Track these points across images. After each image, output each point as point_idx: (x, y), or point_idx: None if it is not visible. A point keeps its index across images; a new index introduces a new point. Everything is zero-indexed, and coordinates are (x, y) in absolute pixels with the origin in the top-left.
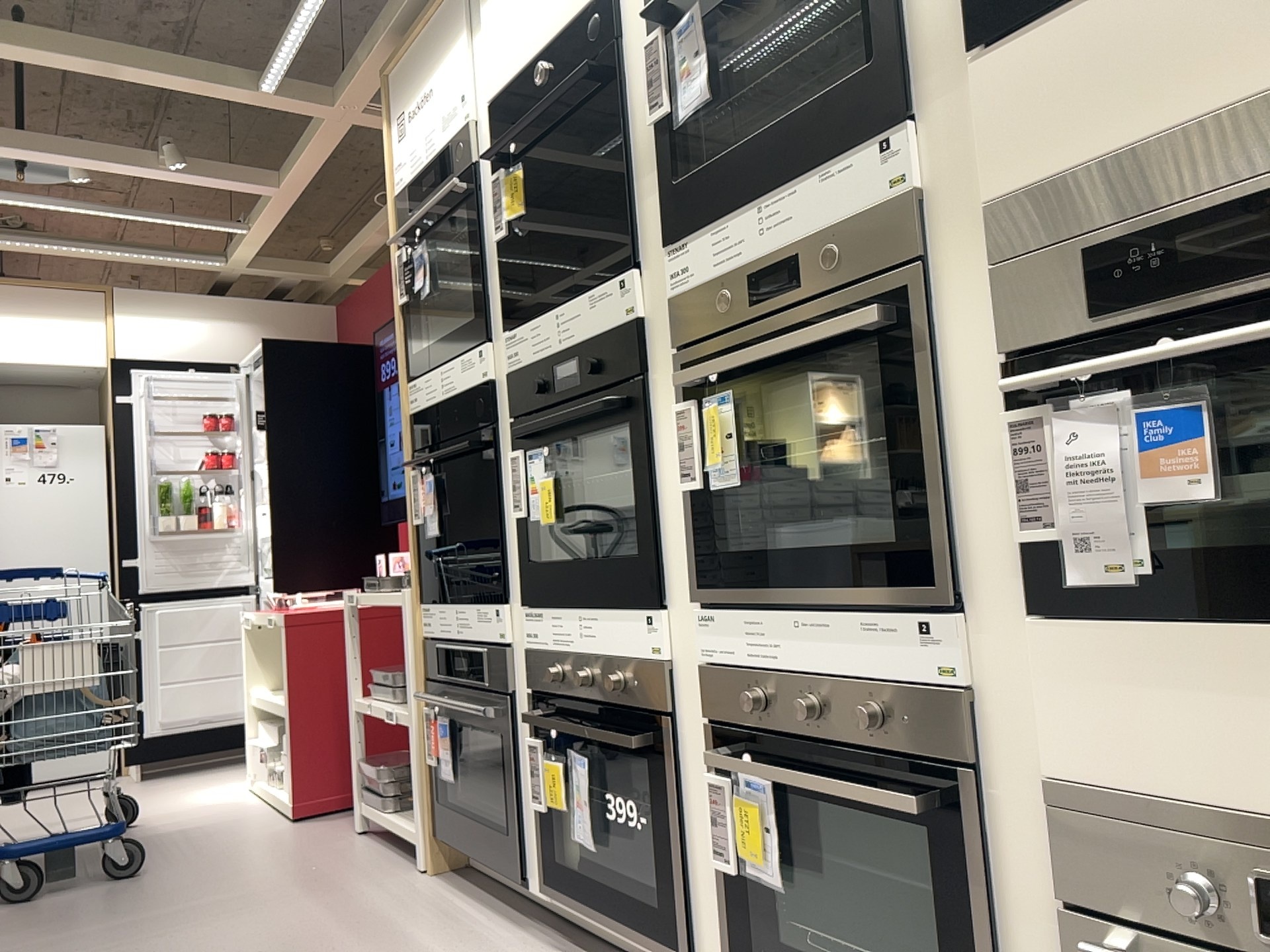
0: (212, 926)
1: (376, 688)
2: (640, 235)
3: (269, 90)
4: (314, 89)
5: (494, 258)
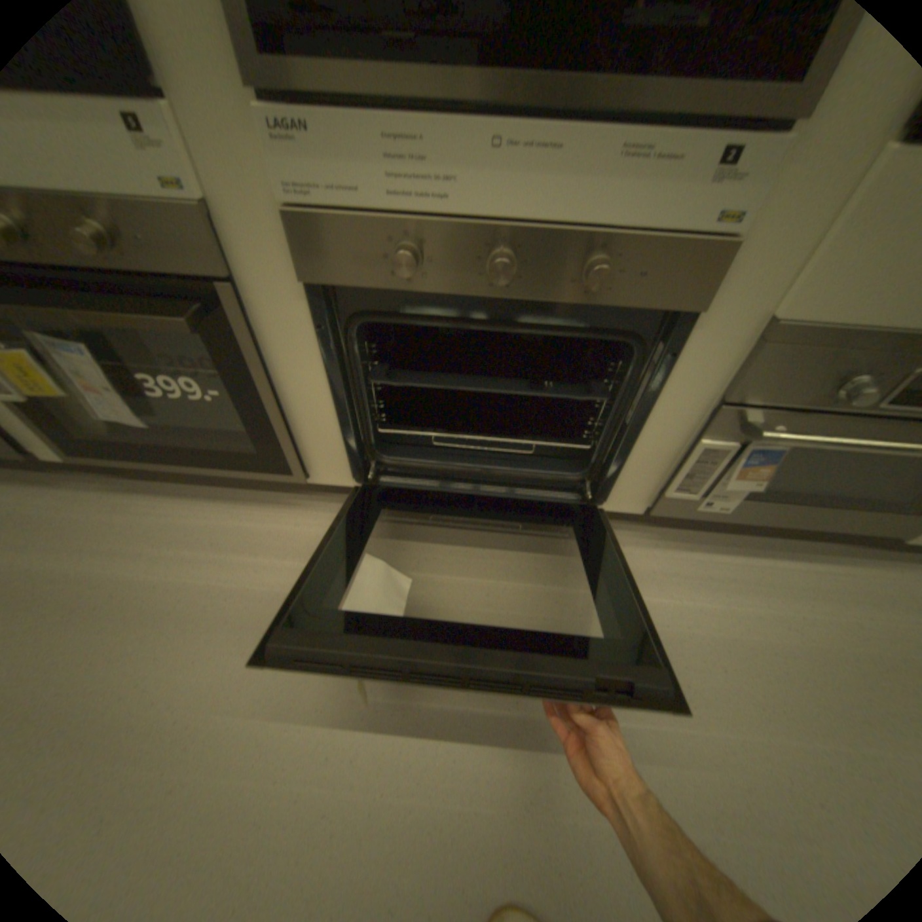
0: None
1: None
2: None
3: None
4: None
5: None
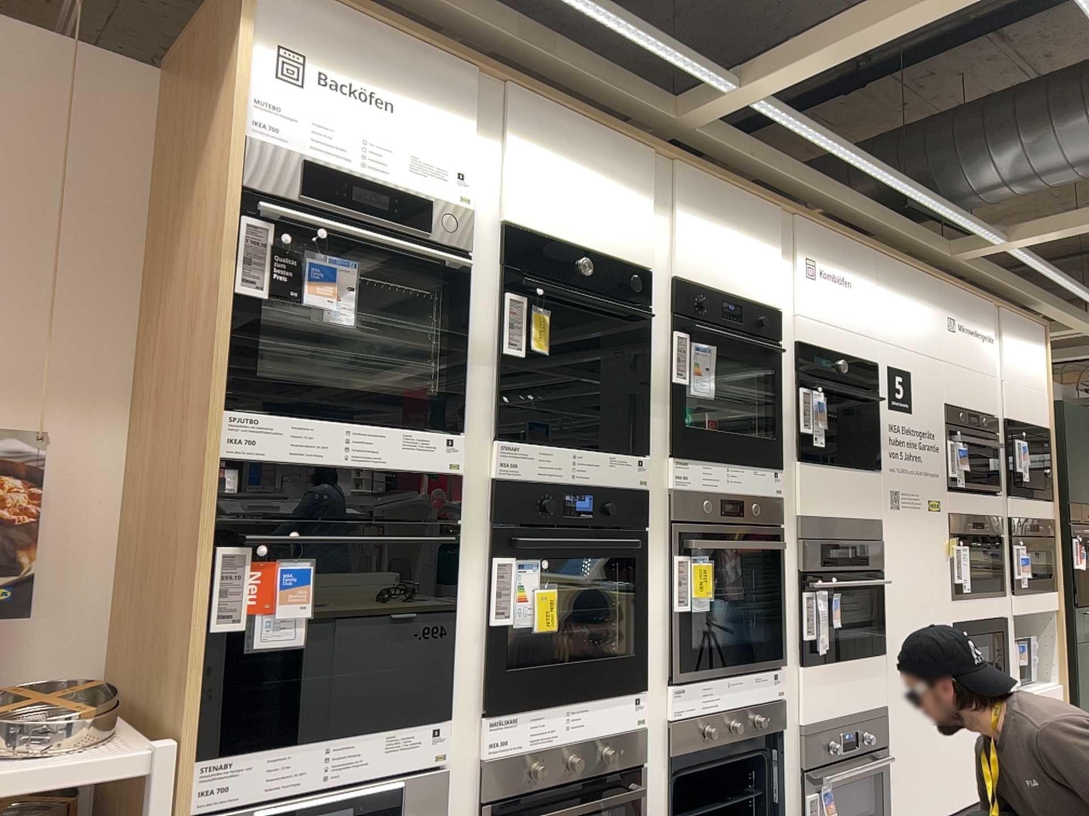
0: None
1: None
2: (645, 436)
3: None
4: None
5: (484, 360)
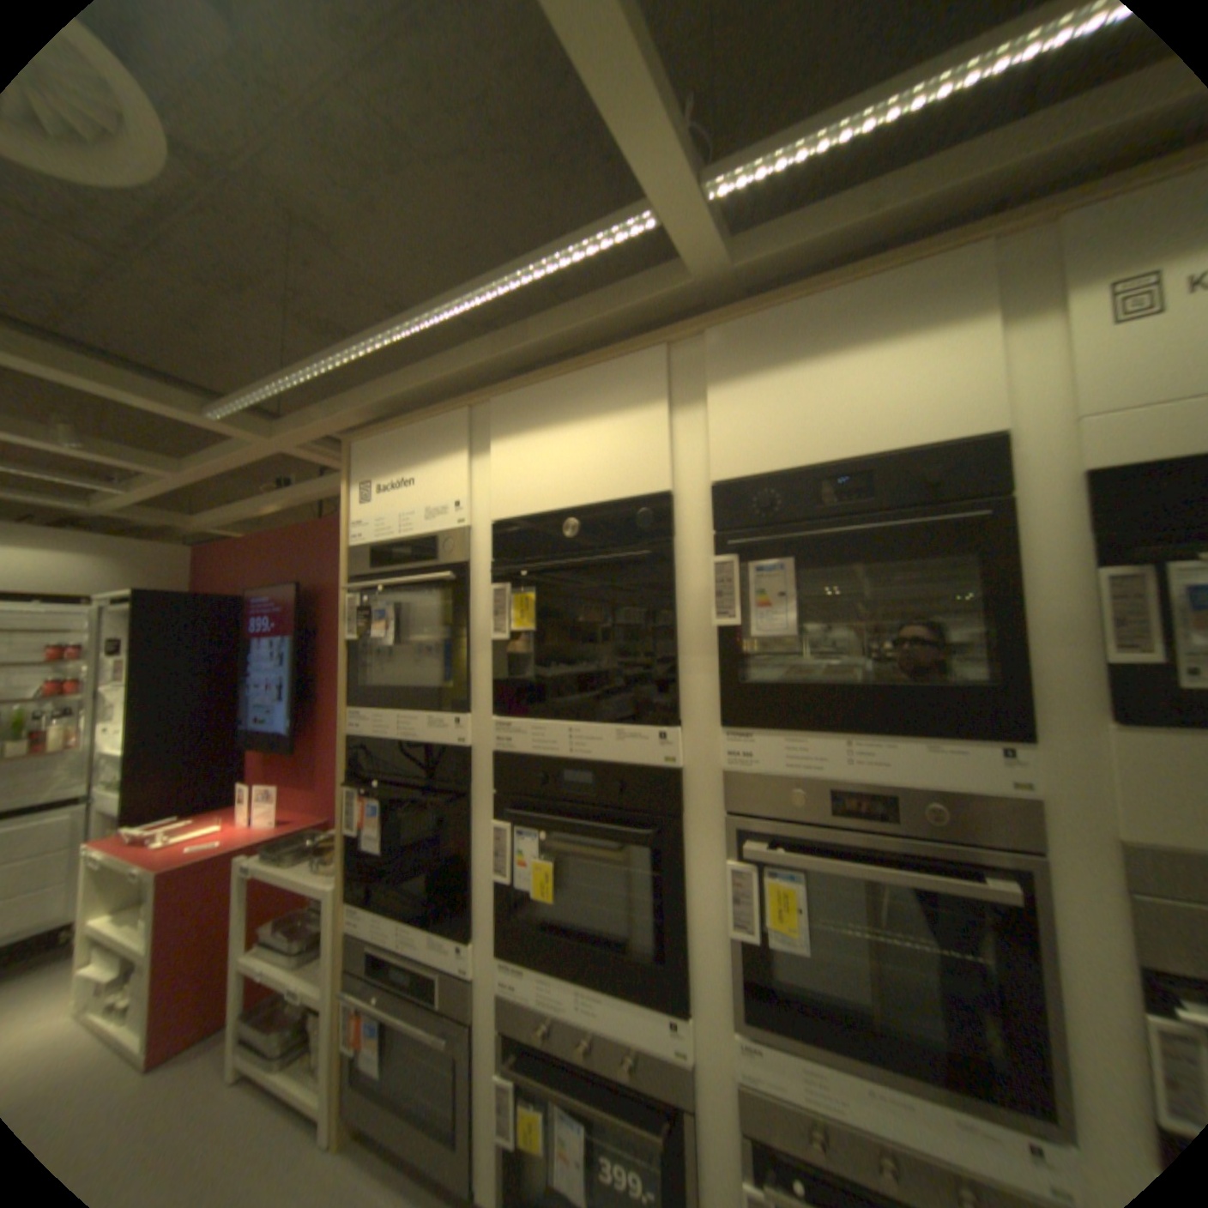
0: None
1: (261, 949)
2: (685, 703)
3: (208, 415)
4: (252, 421)
5: (484, 649)
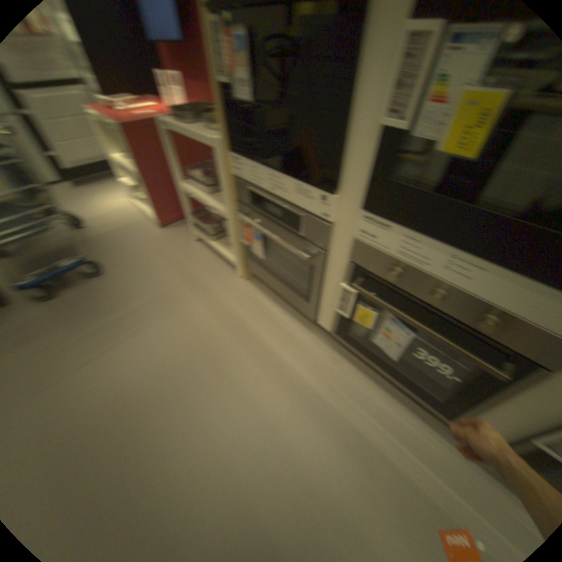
0: (154, 327)
1: (187, 179)
2: None
3: None
4: None
5: None
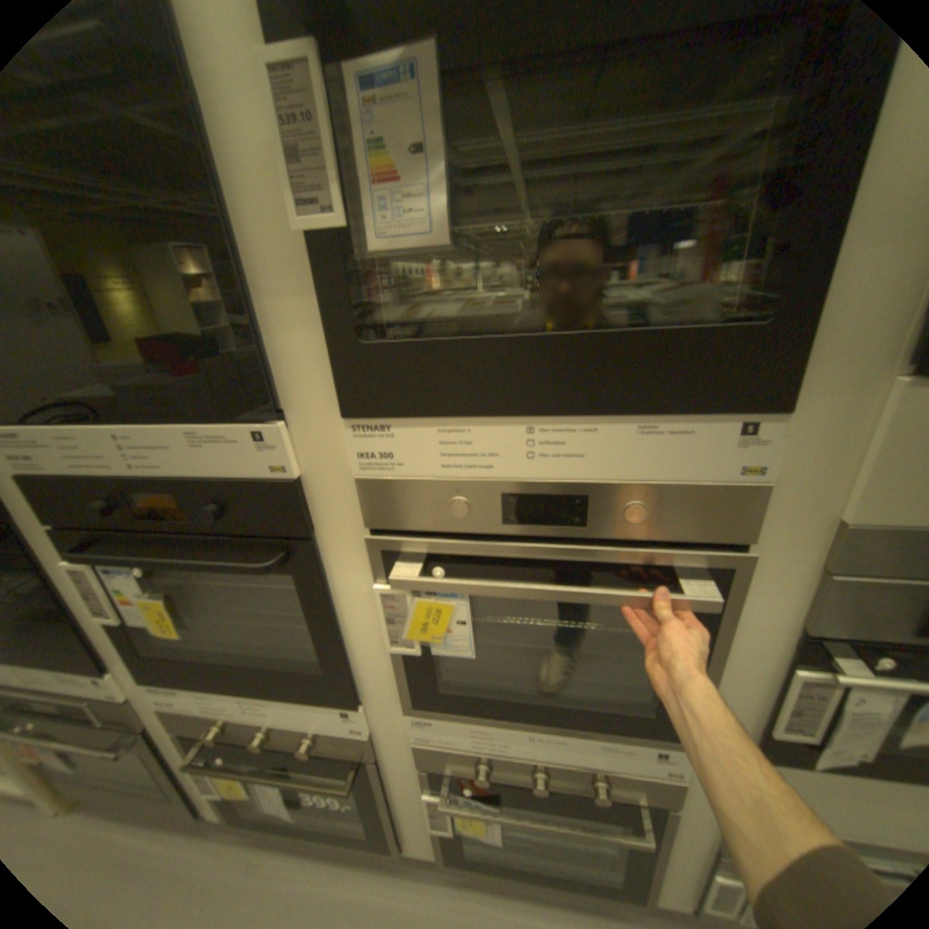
0: None
1: None
2: (282, 378)
3: None
4: None
5: None
